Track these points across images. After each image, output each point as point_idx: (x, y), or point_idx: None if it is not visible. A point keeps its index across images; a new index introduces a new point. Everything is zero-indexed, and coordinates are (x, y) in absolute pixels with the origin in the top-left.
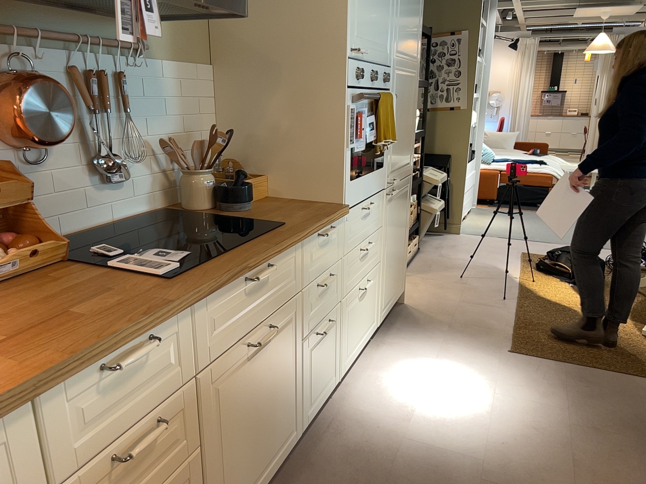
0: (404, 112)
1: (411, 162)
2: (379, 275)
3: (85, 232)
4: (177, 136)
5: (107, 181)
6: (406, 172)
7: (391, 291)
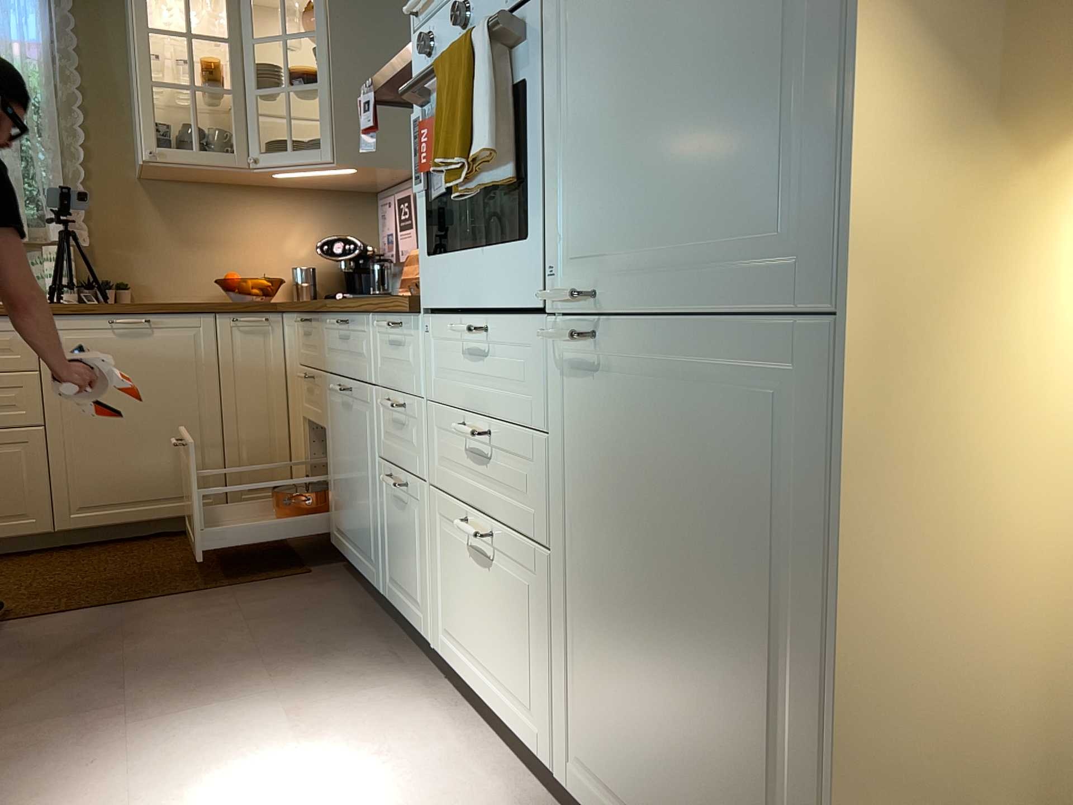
0: (657, 5)
1: (817, 239)
2: (548, 595)
3: None
4: None
5: None
6: (738, 290)
7: (644, 793)
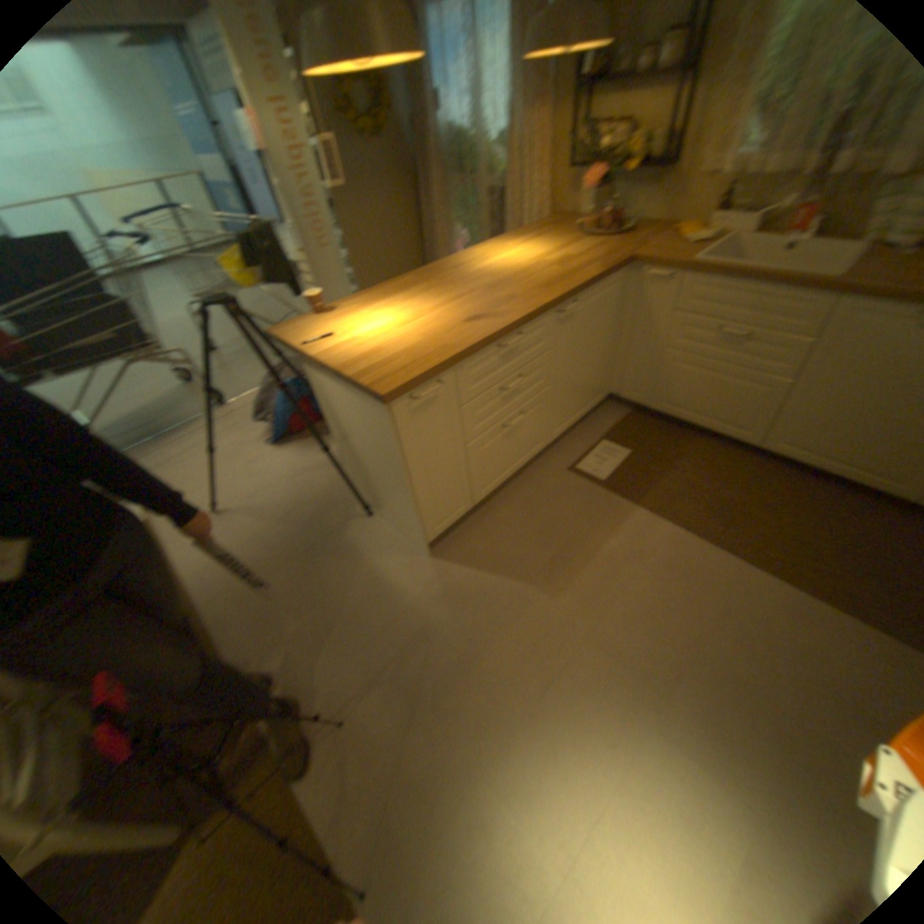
0: None
1: None
2: None
3: None
4: None
5: None
6: None
7: None
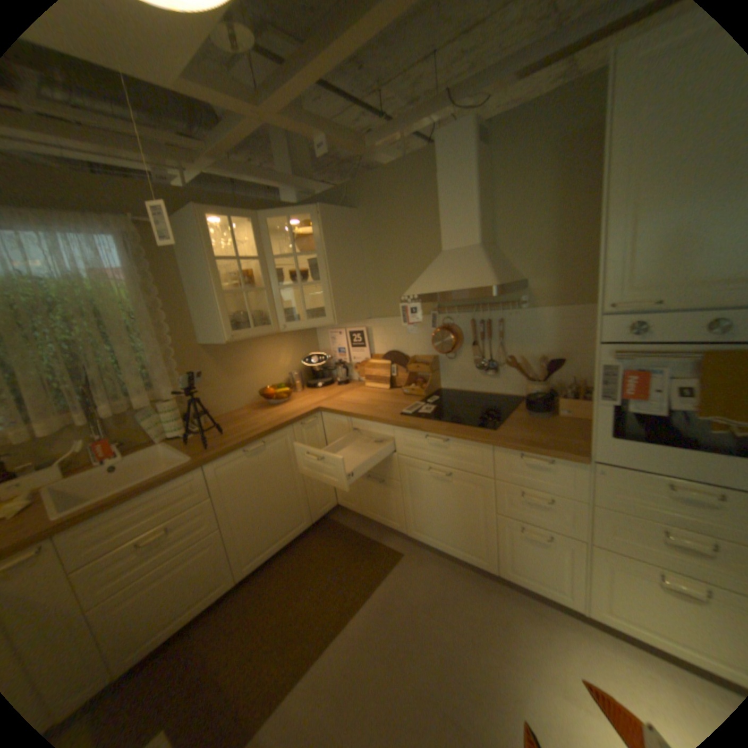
0: None
1: None
2: None
3: (472, 392)
4: (551, 355)
5: (486, 373)
6: None
7: None
